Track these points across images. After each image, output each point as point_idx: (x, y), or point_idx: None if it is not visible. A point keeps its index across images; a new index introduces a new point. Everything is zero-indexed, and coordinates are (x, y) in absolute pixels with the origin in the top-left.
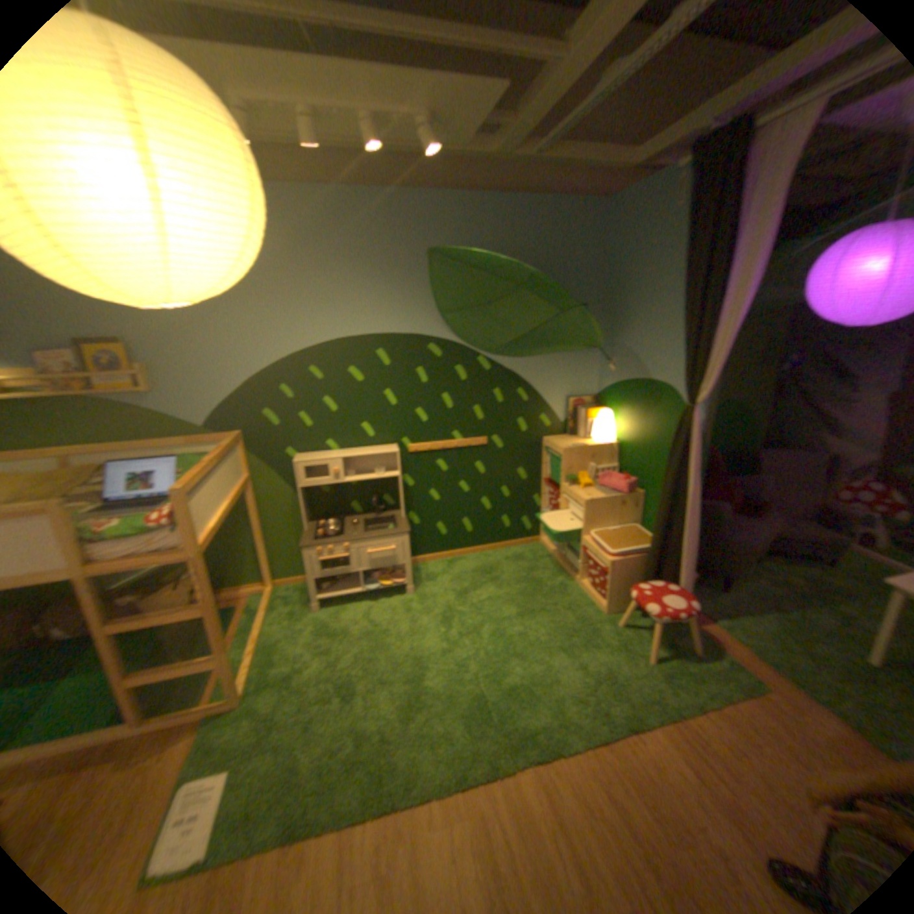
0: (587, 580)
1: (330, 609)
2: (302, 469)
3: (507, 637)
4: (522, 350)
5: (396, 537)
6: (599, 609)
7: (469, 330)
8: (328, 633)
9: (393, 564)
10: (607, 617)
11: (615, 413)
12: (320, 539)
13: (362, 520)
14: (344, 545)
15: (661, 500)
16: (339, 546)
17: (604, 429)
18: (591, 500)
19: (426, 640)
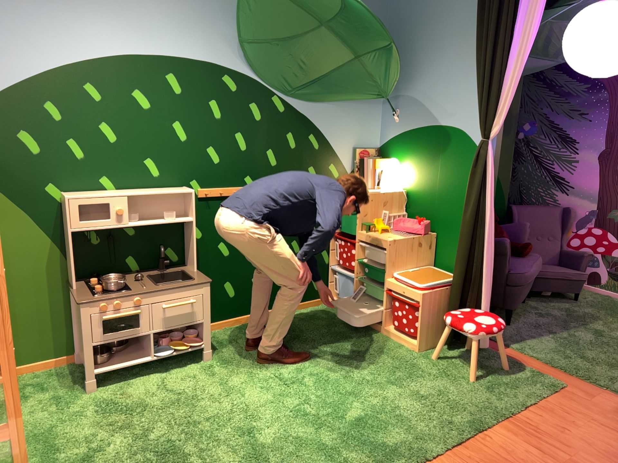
0: (391, 325)
1: (112, 385)
2: (78, 206)
3: (334, 381)
4: (317, 93)
5: (197, 287)
6: (410, 348)
7: (269, 64)
8: (120, 407)
9: (192, 321)
10: (420, 353)
11: (402, 161)
12: (101, 294)
13: (145, 275)
14: (137, 298)
15: (455, 237)
16: (131, 300)
17: (395, 176)
18: (395, 240)
19: (247, 395)
